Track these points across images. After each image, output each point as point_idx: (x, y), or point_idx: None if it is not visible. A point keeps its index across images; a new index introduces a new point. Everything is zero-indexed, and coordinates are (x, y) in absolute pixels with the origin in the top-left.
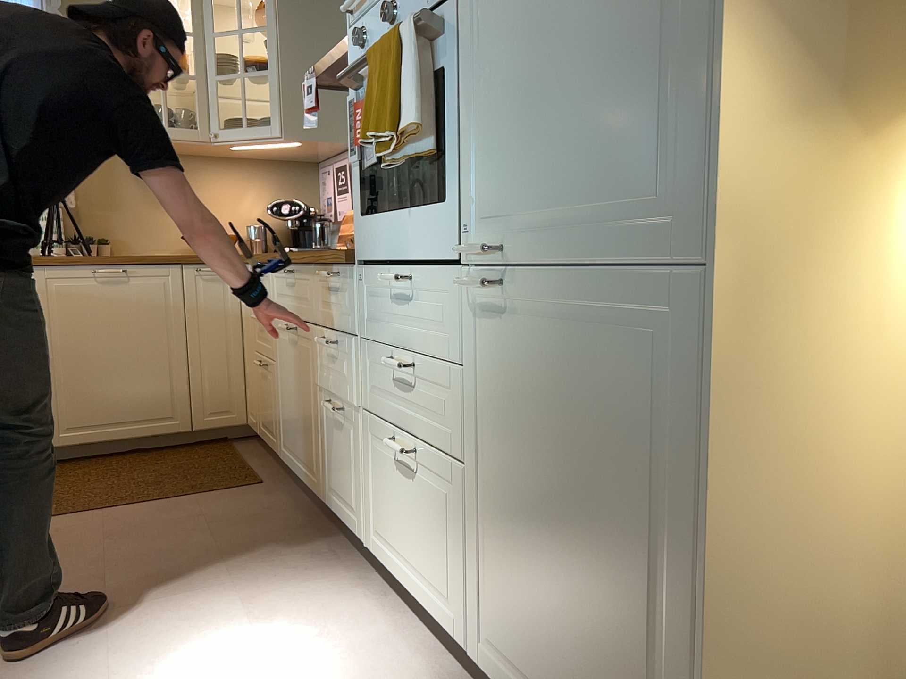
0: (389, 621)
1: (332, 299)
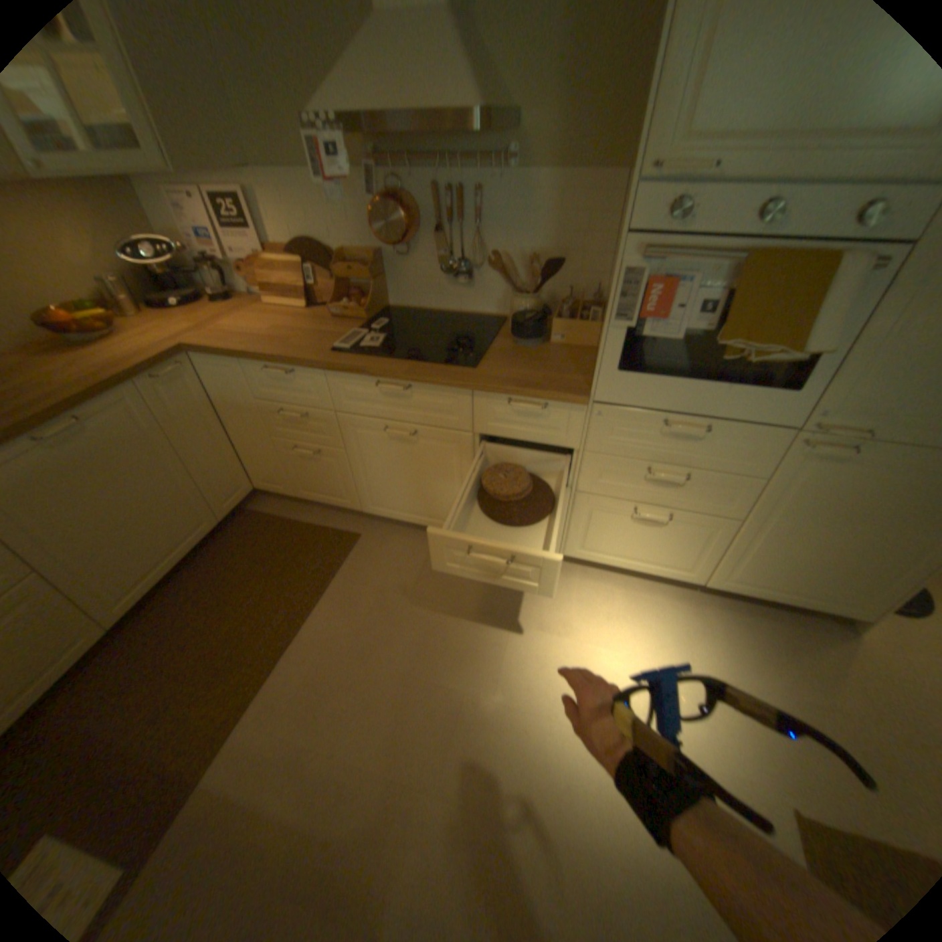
0: (605, 583)
1: (520, 421)
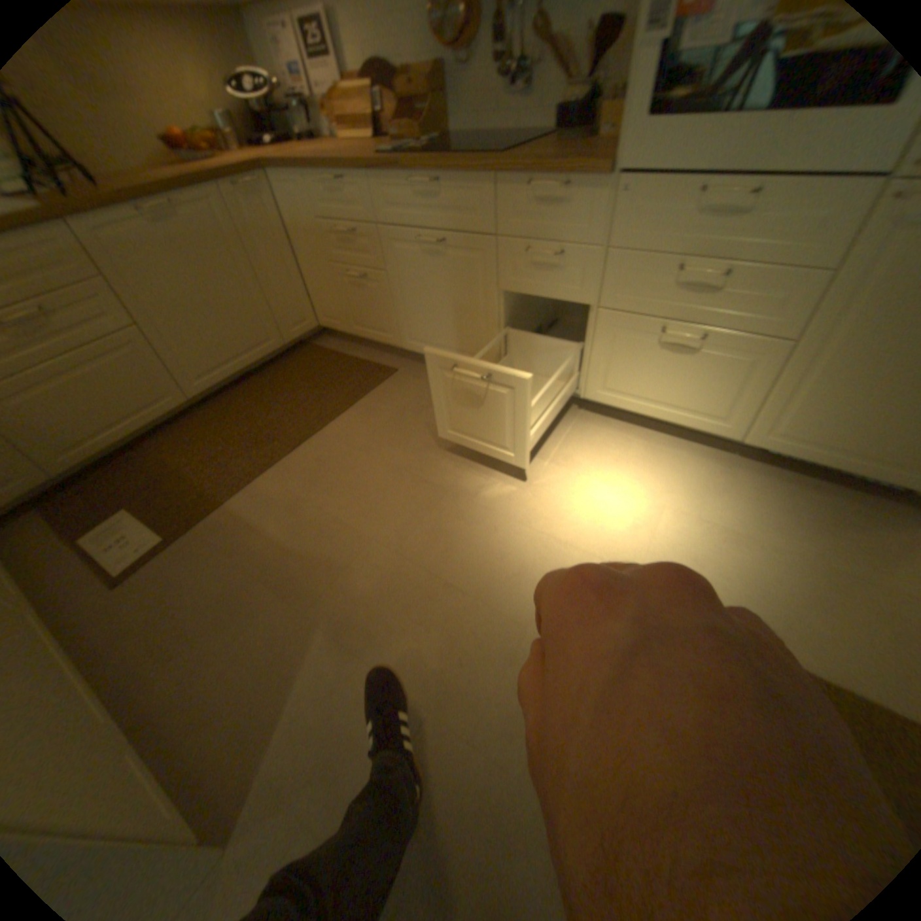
0: (626, 433)
1: (542, 208)
